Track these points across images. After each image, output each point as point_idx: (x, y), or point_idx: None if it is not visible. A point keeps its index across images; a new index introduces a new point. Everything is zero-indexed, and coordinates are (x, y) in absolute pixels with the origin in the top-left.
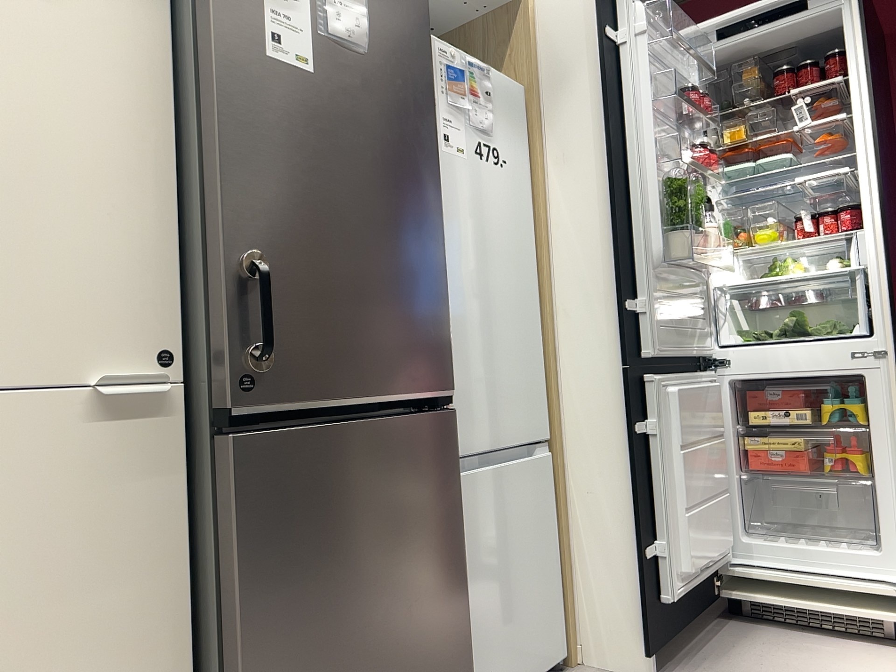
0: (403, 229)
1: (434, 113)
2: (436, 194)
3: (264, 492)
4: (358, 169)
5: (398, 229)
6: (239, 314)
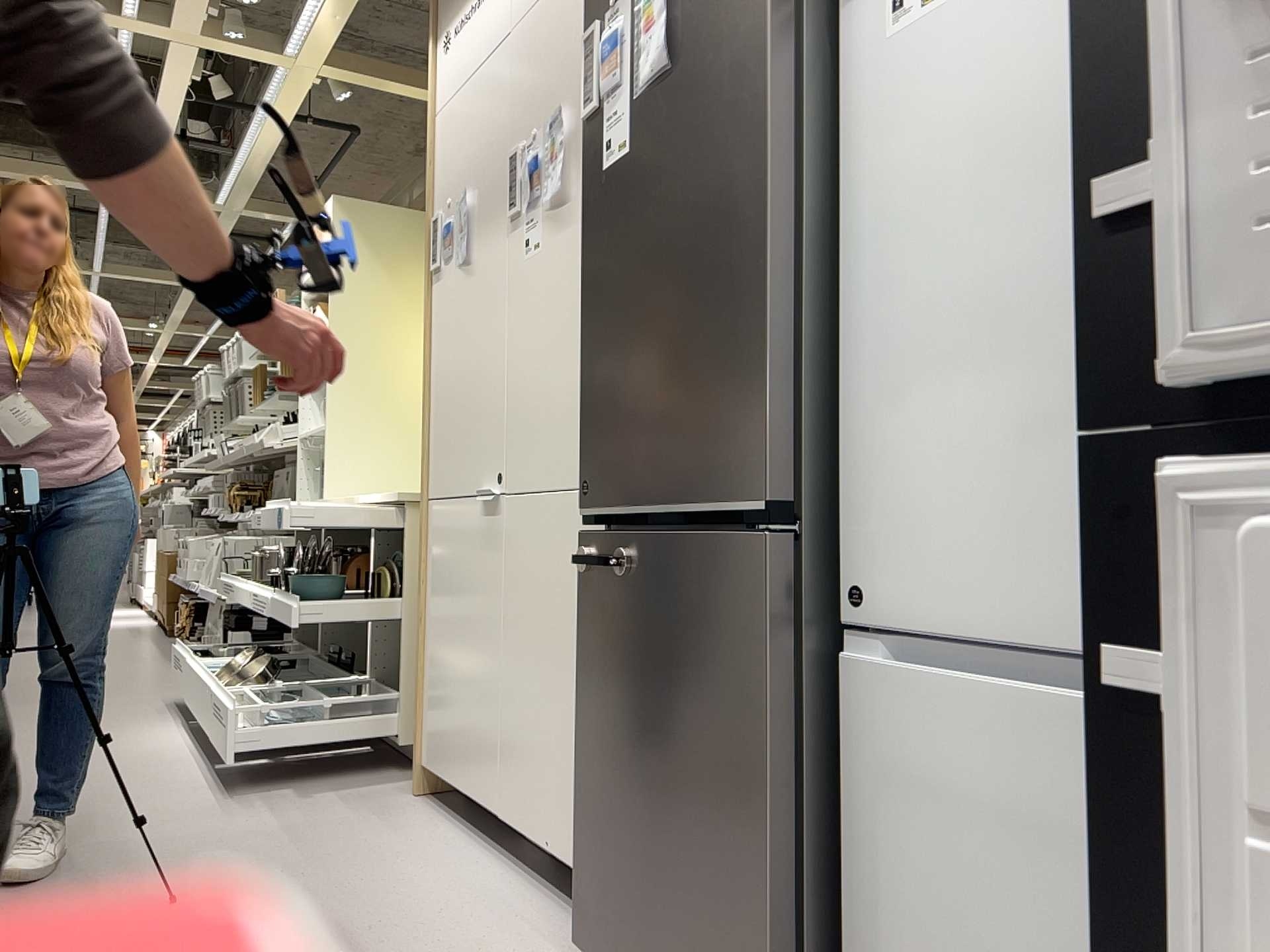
0: (706, 273)
1: (768, 42)
2: (759, 184)
3: (591, 588)
4: (661, 226)
5: (699, 277)
6: (586, 427)
